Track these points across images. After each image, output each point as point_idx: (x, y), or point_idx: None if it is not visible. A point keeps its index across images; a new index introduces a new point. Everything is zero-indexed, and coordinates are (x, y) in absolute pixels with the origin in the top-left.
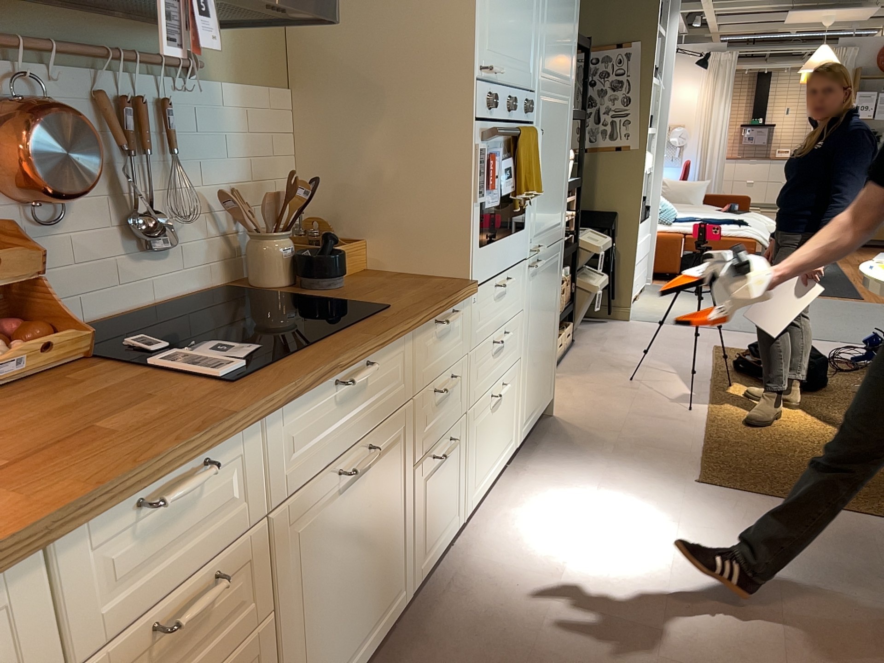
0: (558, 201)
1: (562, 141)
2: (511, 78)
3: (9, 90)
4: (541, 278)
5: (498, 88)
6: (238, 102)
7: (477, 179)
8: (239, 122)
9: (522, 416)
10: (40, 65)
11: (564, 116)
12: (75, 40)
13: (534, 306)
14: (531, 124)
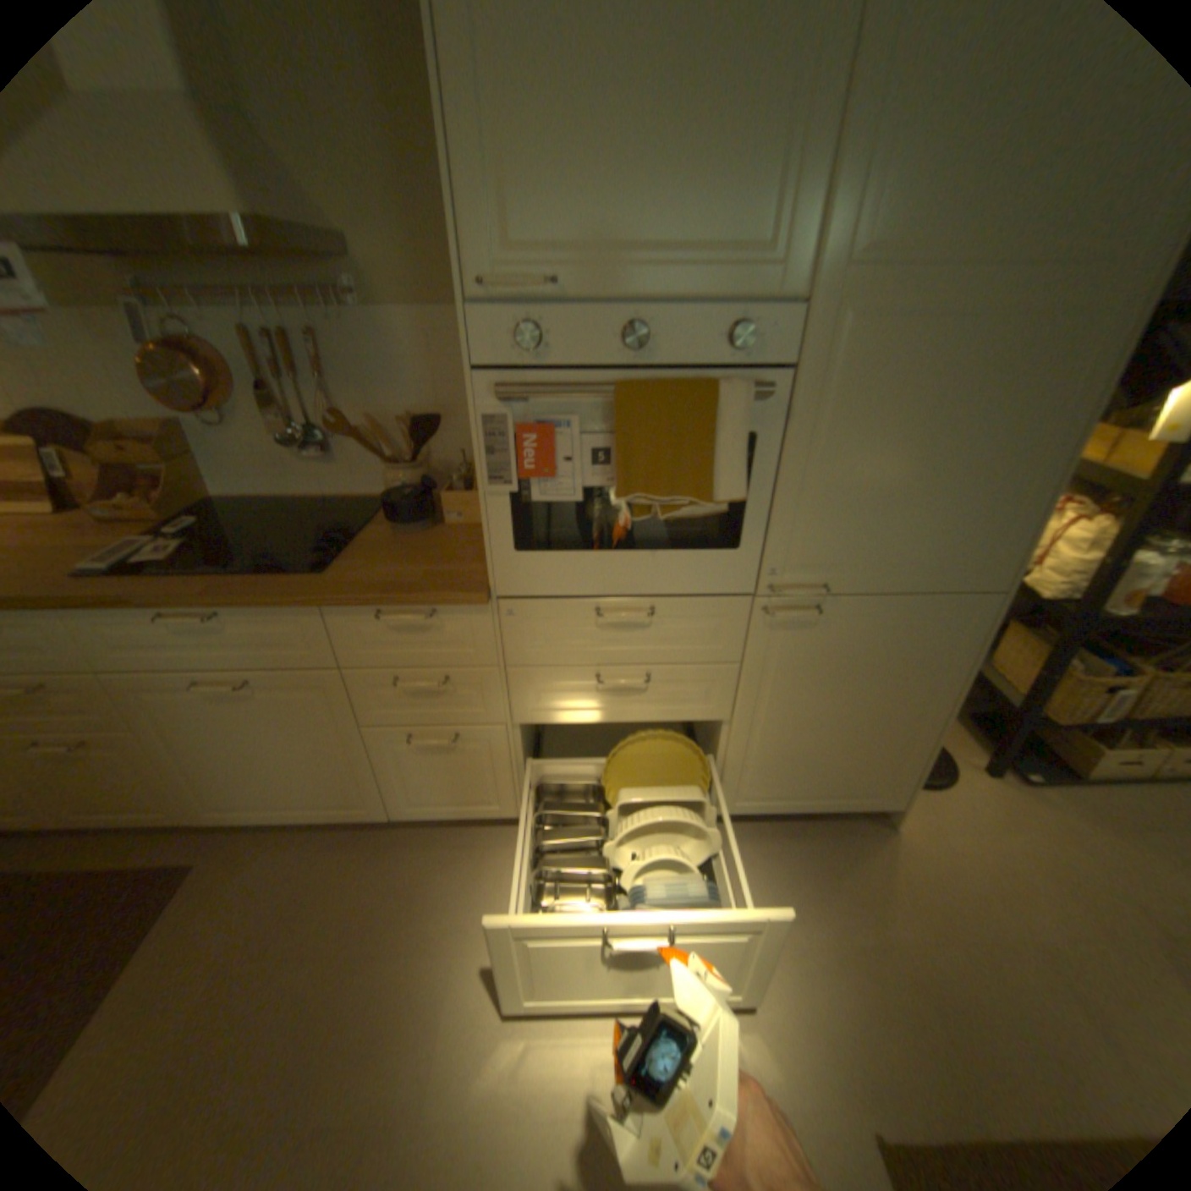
0: (966, 522)
1: (1014, 400)
2: (643, 277)
3: (162, 327)
4: (837, 637)
5: (575, 304)
6: (410, 322)
7: (484, 457)
8: (413, 344)
9: (732, 788)
10: (189, 304)
11: (1037, 341)
12: (220, 279)
13: (790, 670)
14: (782, 365)
